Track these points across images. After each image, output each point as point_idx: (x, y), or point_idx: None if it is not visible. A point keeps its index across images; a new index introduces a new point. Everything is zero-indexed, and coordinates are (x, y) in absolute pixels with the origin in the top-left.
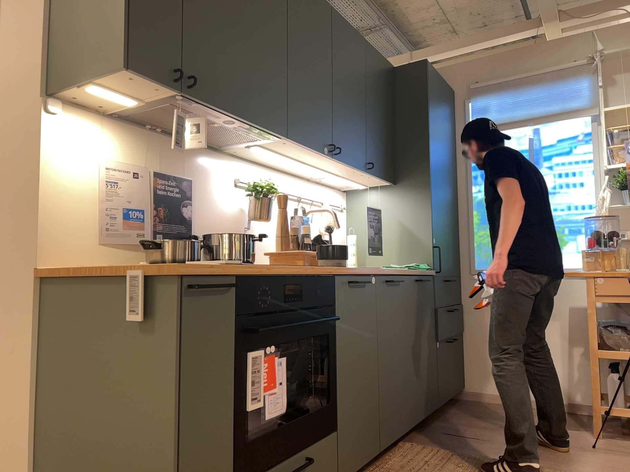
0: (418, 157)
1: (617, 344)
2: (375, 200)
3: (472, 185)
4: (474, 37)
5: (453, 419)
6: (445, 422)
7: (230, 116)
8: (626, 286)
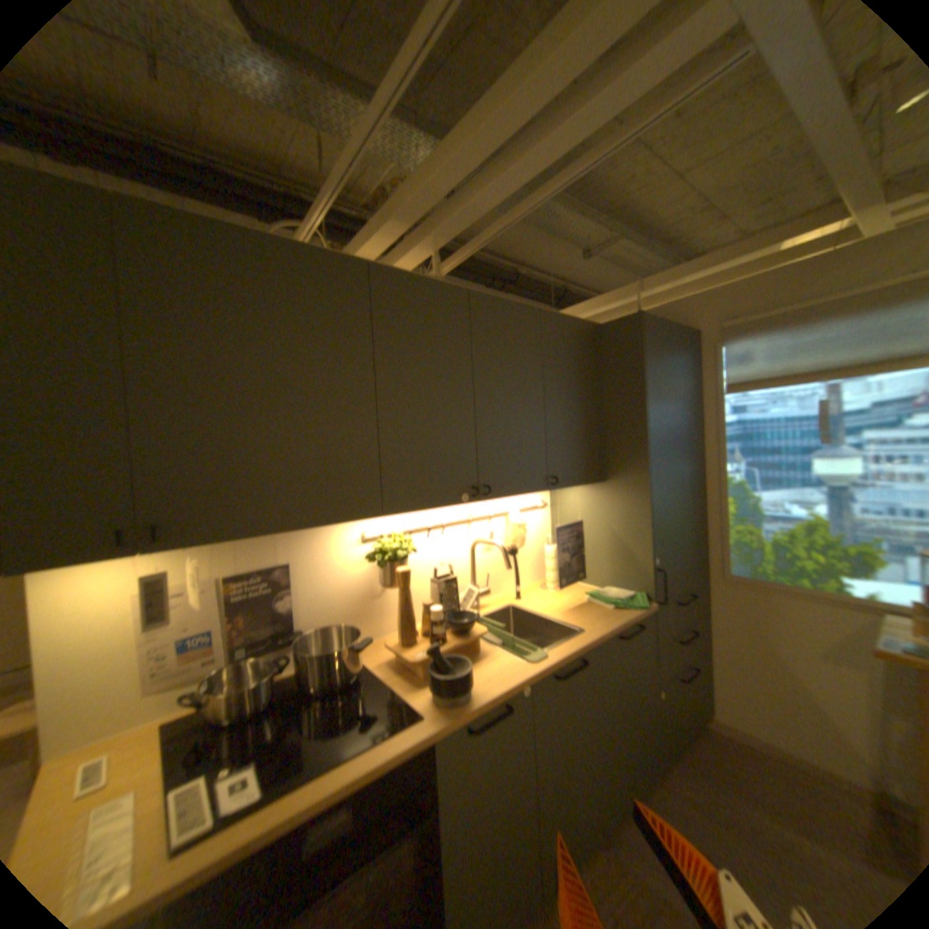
0: (632, 449)
1: None
2: (580, 497)
3: (726, 461)
4: (732, 247)
5: (686, 786)
6: (672, 795)
7: (265, 533)
8: None
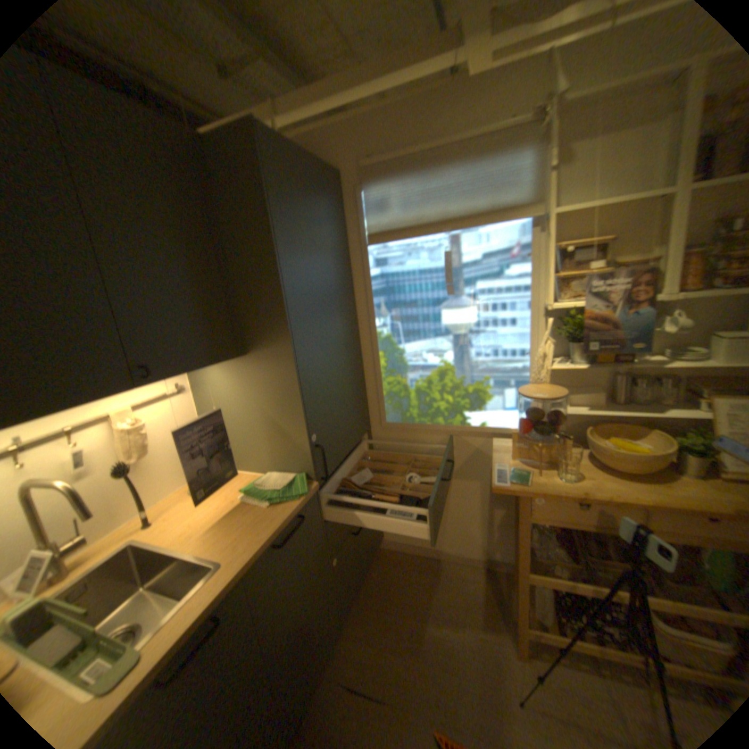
0: (270, 311)
1: (553, 567)
2: (224, 374)
3: (375, 316)
4: (363, 67)
5: (363, 622)
6: (351, 639)
7: None
8: (577, 513)
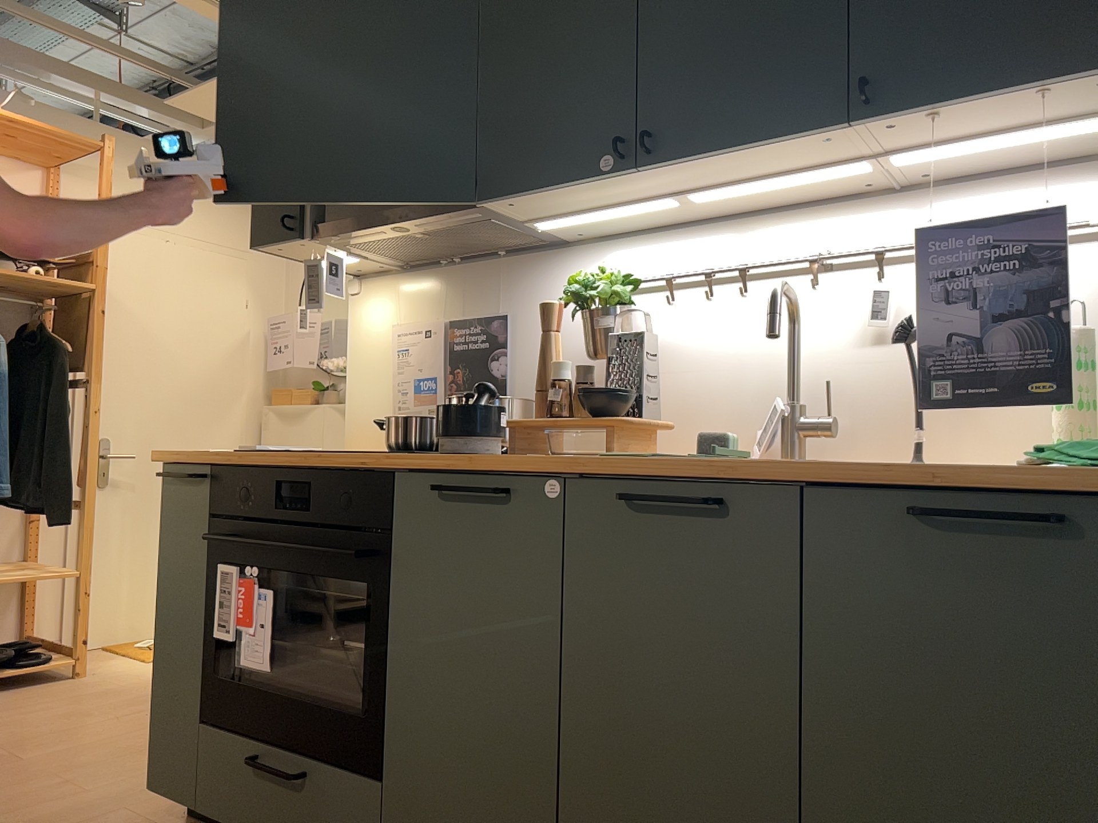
0: None
1: None
2: None
3: None
4: None
5: None
6: None
7: (377, 226)
8: None
